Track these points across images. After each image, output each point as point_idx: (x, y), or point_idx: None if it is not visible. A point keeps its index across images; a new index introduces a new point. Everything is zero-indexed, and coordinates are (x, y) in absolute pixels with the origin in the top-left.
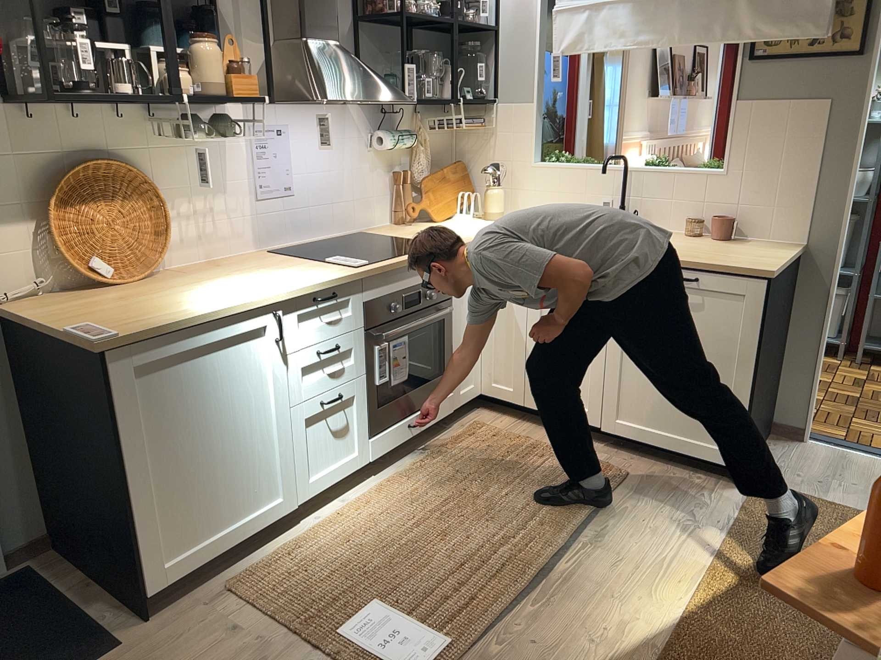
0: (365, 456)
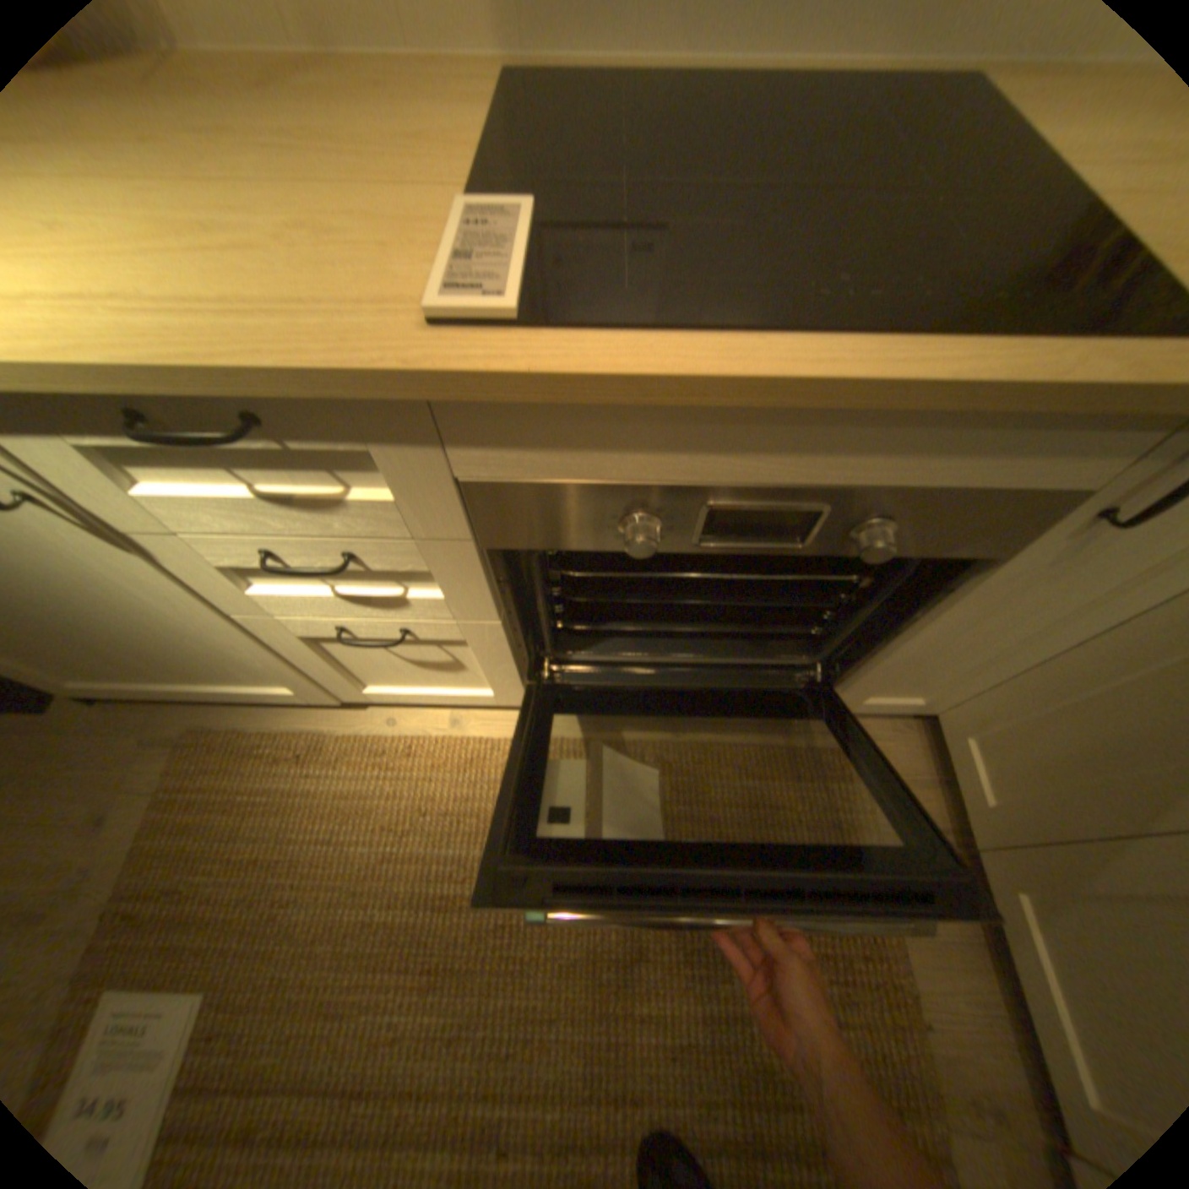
0: (511, 697)
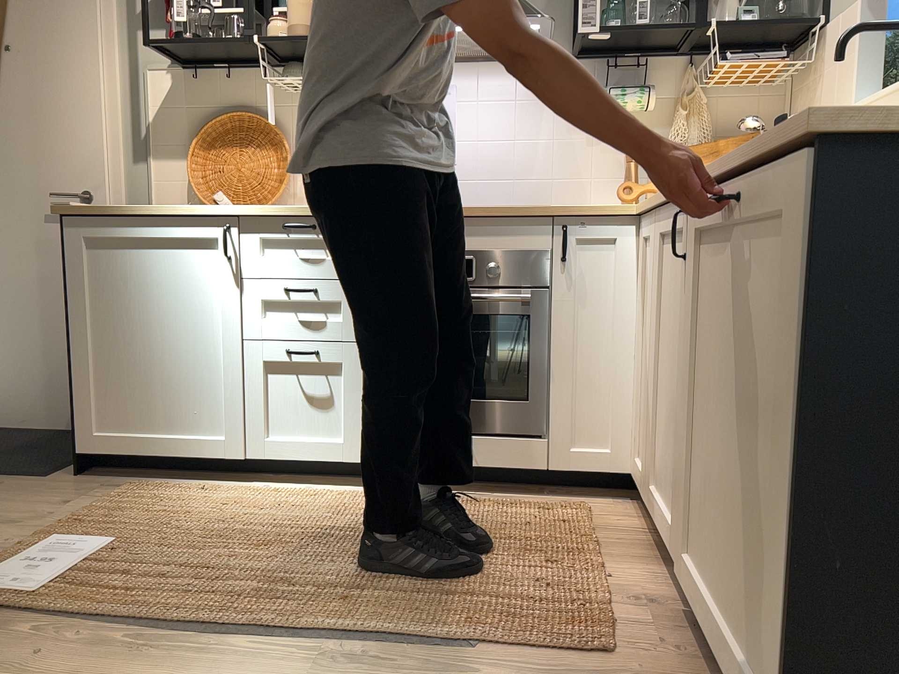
0: (353, 450)
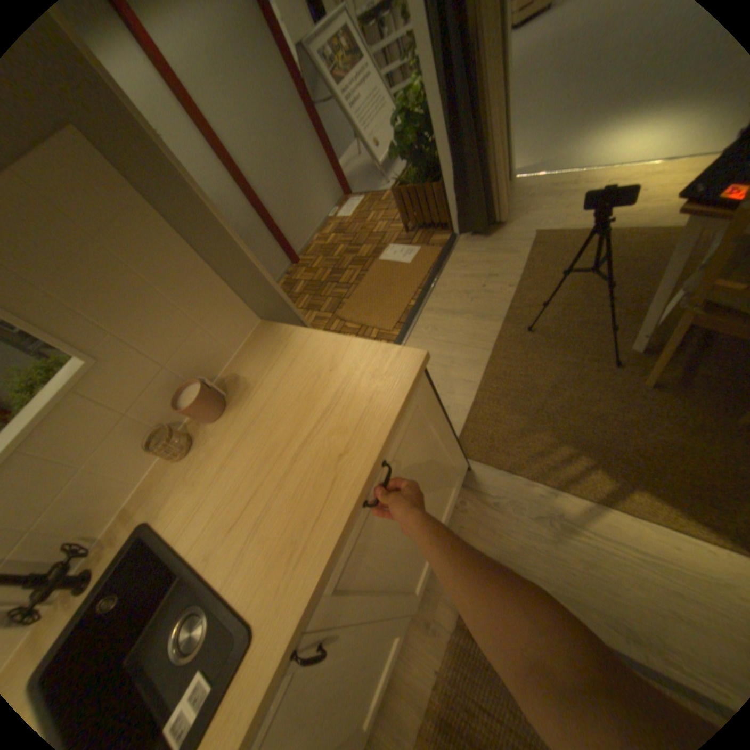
0: None
